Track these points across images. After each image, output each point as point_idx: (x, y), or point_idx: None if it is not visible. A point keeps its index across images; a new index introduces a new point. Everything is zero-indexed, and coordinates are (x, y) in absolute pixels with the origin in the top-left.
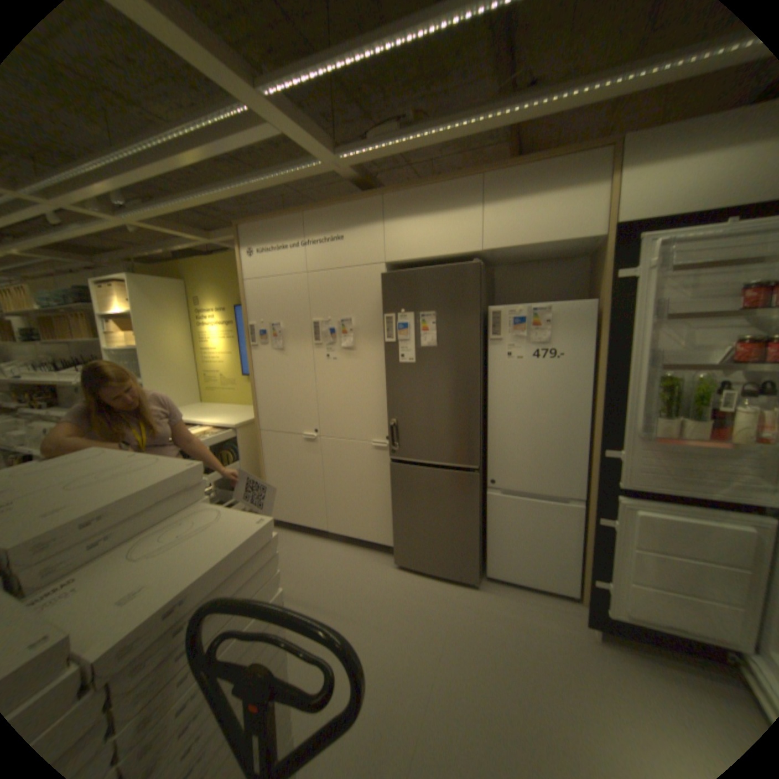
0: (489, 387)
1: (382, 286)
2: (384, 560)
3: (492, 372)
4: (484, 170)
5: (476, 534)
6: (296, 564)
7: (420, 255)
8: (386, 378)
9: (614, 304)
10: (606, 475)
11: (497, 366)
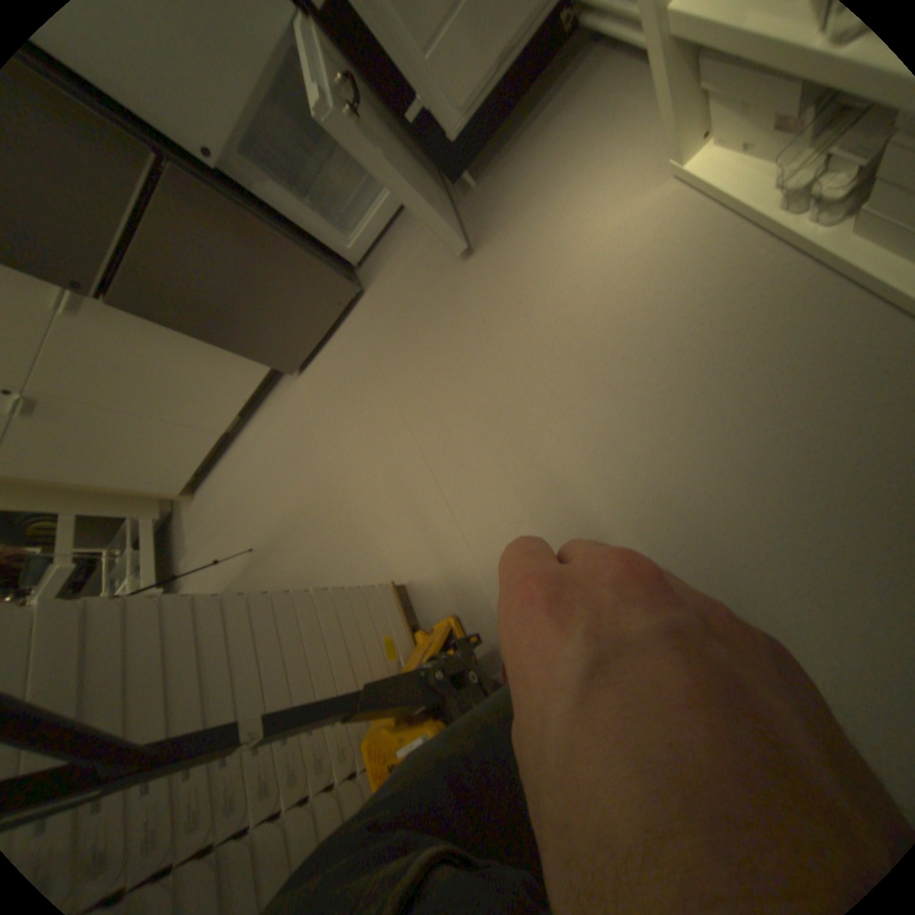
0: None
1: None
2: (286, 384)
3: None
4: None
5: (284, 243)
6: (241, 487)
7: None
8: None
9: None
10: None
11: None
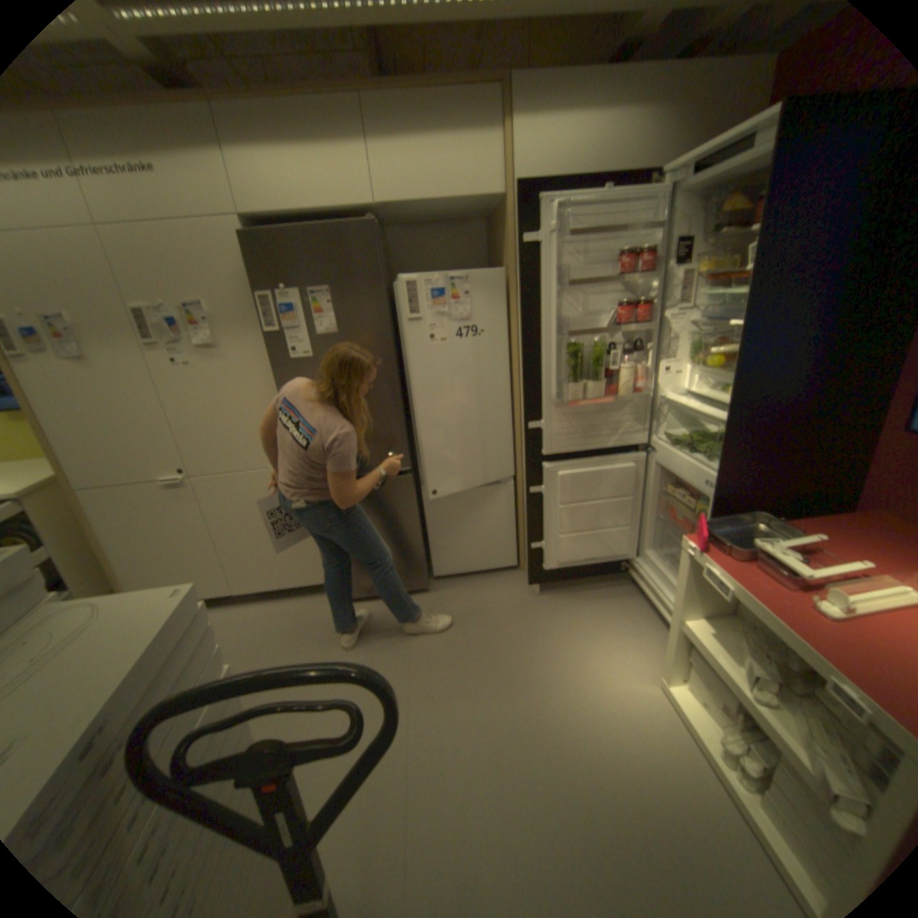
0: (406, 377)
1: (240, 250)
2: (317, 600)
3: (407, 359)
4: (360, 87)
5: (417, 538)
6: None
7: (290, 205)
8: (275, 382)
9: (519, 273)
10: (530, 446)
11: (412, 351)
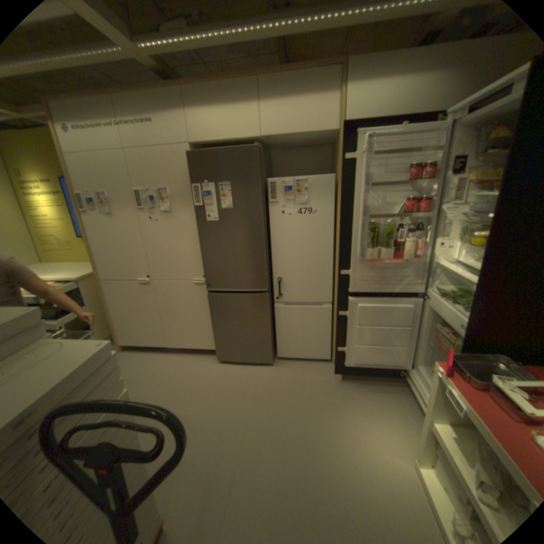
0: (271, 236)
1: (189, 161)
2: (210, 359)
3: (272, 225)
4: (258, 73)
5: (269, 332)
6: (144, 373)
7: (216, 138)
8: (199, 233)
9: (344, 177)
10: (341, 285)
11: (275, 221)
